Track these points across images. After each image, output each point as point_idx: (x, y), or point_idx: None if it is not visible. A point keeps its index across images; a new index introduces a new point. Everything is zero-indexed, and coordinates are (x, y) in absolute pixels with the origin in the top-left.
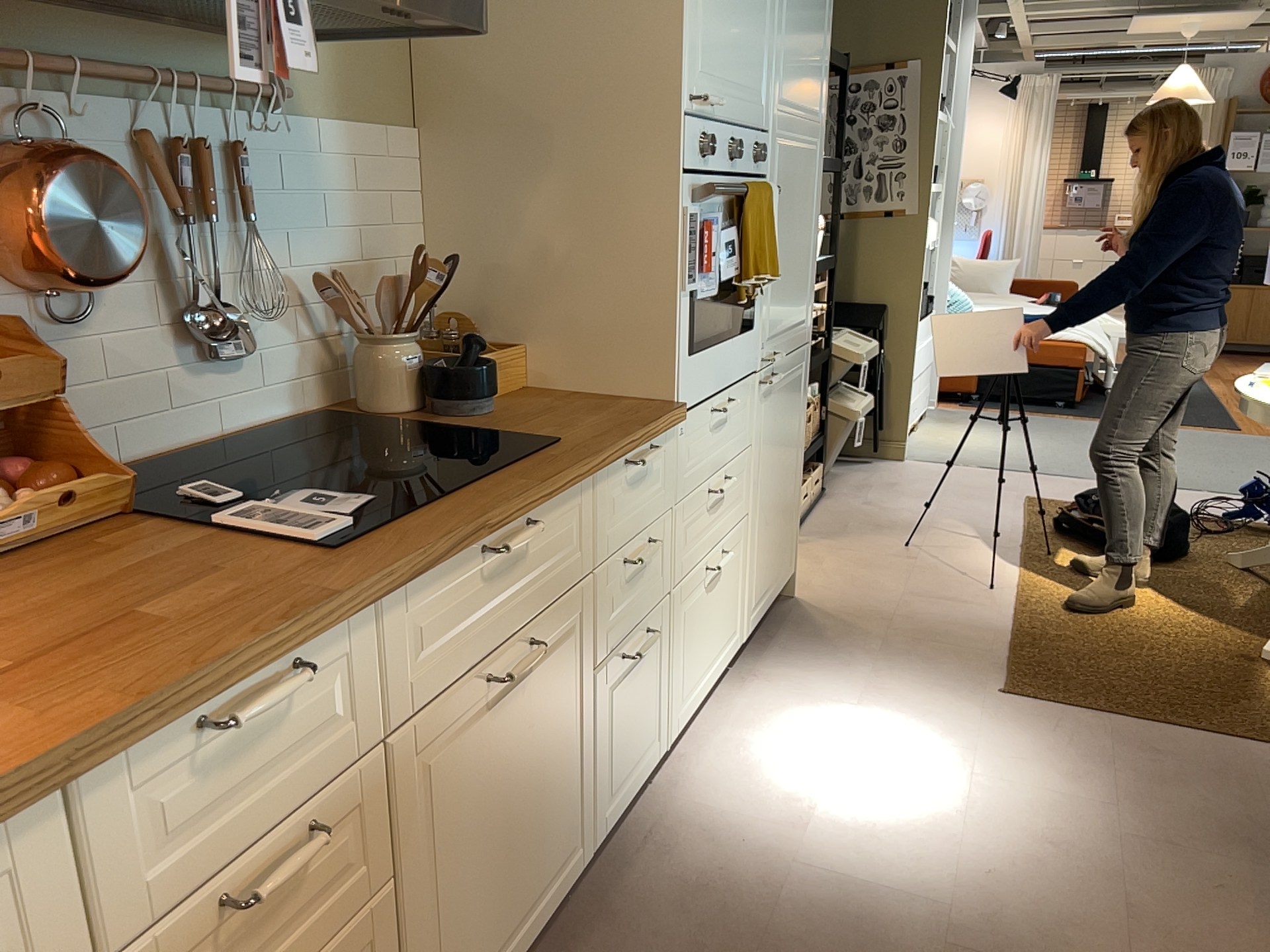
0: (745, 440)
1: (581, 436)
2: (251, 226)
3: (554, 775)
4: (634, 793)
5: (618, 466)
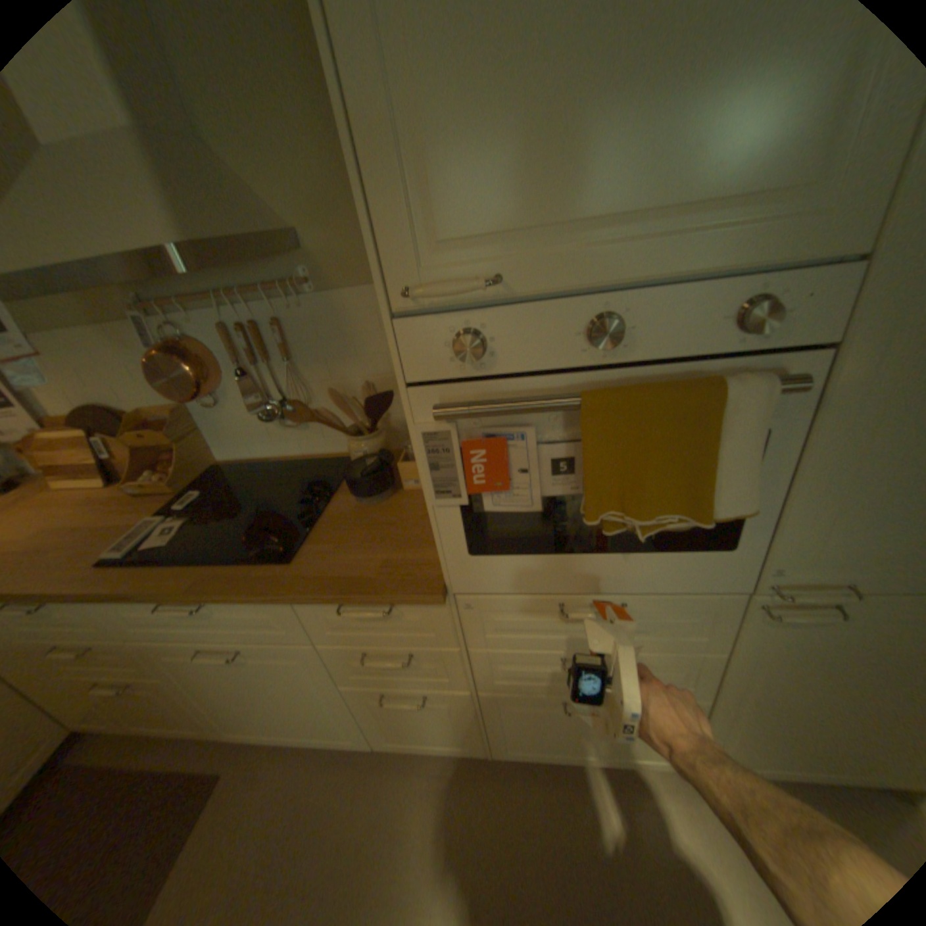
0: (694, 647)
1: (303, 570)
2: (287, 363)
3: (302, 708)
4: (433, 755)
5: (328, 604)
